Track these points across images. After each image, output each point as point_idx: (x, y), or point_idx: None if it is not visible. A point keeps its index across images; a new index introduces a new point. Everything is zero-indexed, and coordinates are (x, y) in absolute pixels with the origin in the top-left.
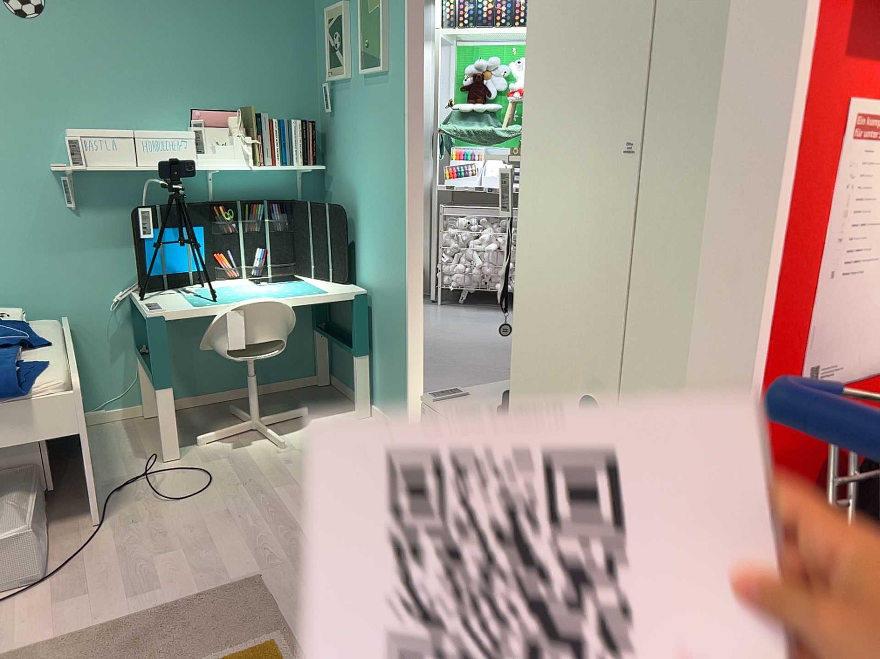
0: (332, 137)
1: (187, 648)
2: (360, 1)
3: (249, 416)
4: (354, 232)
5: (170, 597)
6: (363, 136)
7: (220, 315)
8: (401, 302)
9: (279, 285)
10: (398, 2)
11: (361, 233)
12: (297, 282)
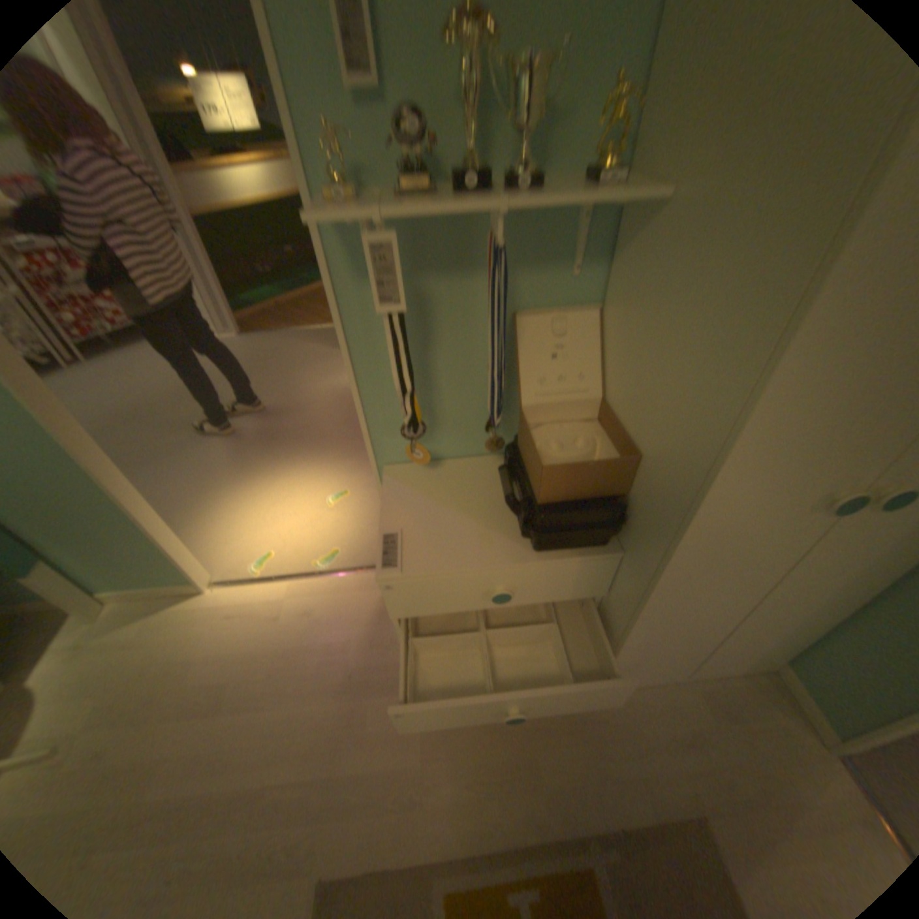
0: None
1: None
2: None
3: None
4: None
5: None
6: None
7: None
8: (68, 475)
9: None
10: None
11: None
12: None
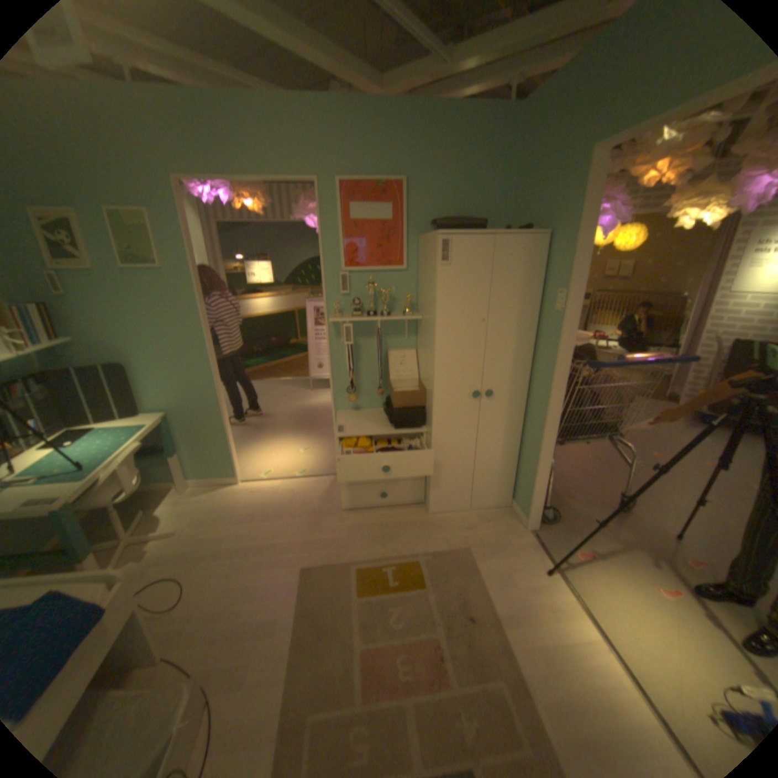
0: (62, 315)
1: (339, 606)
2: (108, 214)
3: (111, 543)
4: (126, 380)
5: (288, 614)
6: (128, 313)
7: (102, 477)
8: (211, 410)
9: (86, 440)
10: (168, 224)
11: (139, 380)
12: (78, 434)
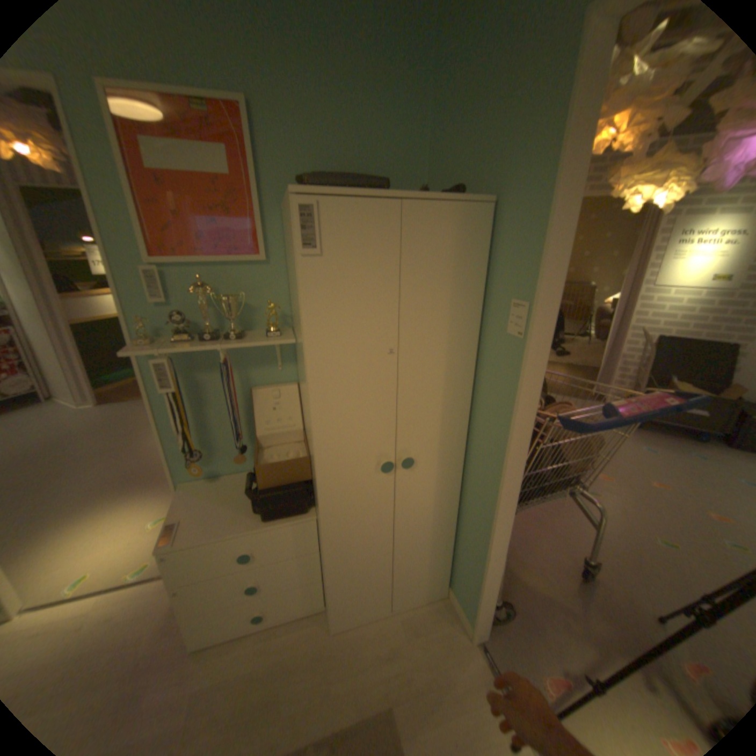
0: None
1: None
2: None
3: None
4: None
5: None
6: None
7: None
8: None
9: None
10: None
11: None
12: None
